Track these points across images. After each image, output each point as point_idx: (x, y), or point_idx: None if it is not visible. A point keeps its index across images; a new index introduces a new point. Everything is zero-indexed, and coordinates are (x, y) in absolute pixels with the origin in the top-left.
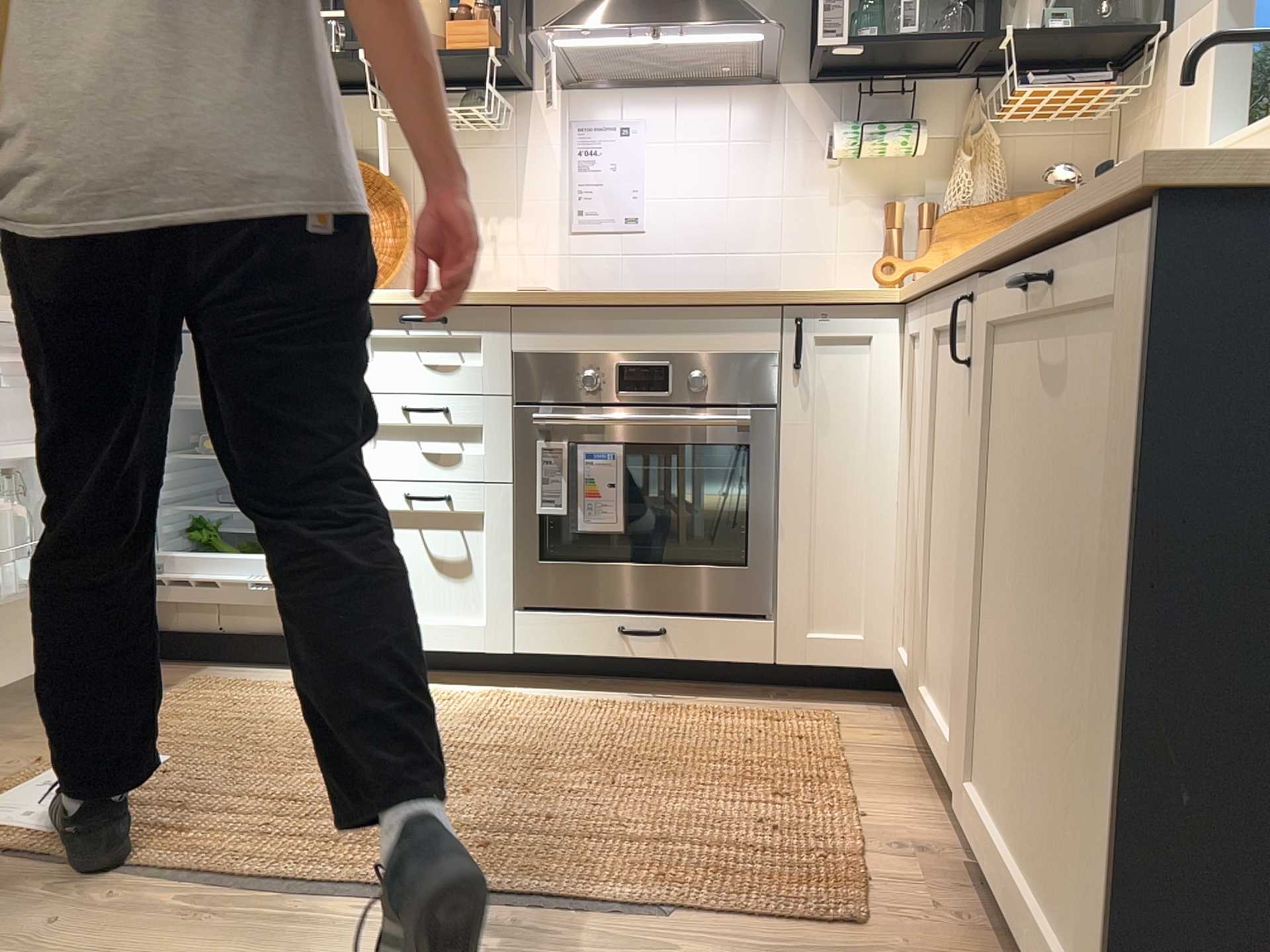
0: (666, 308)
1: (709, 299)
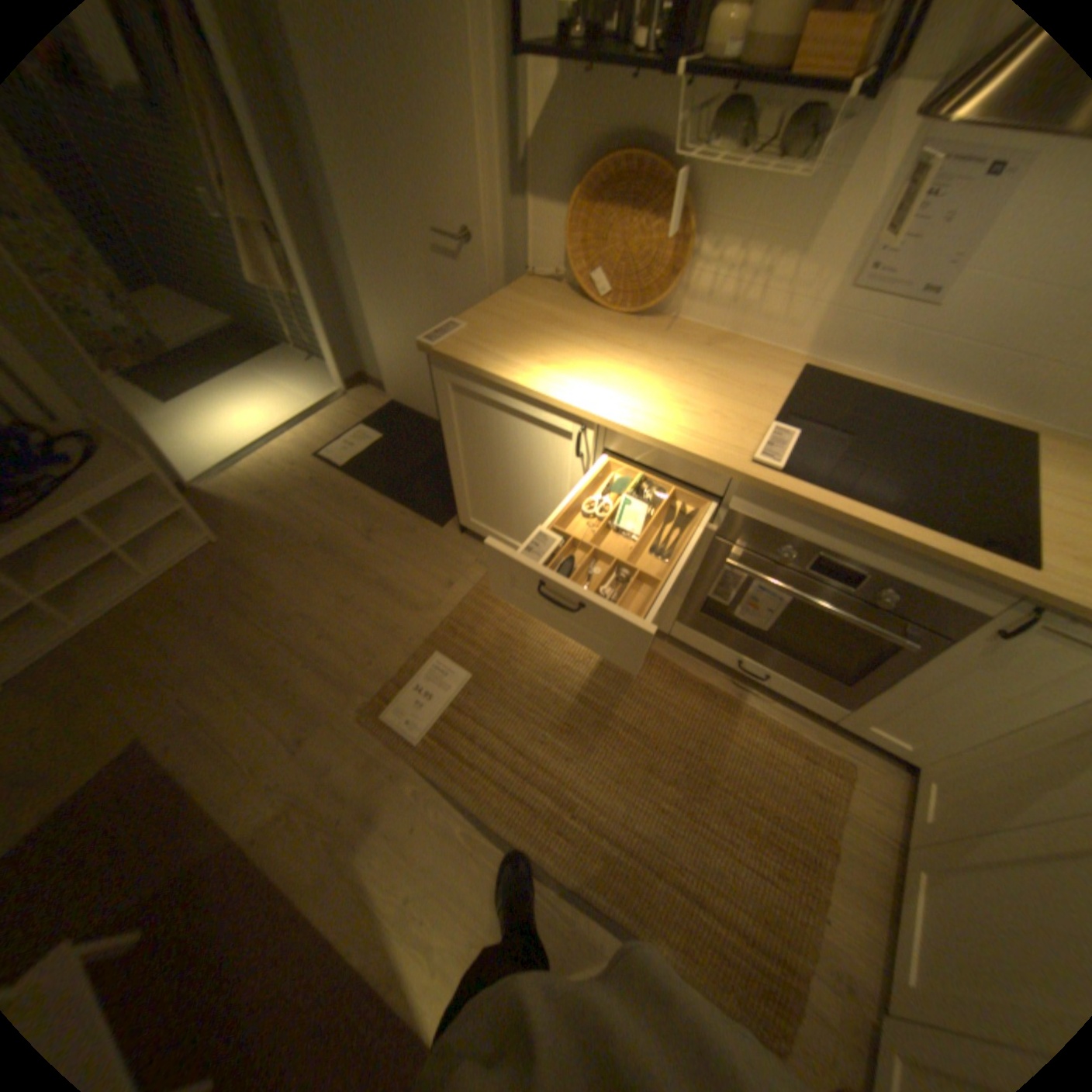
0: (894, 542)
1: (947, 559)
